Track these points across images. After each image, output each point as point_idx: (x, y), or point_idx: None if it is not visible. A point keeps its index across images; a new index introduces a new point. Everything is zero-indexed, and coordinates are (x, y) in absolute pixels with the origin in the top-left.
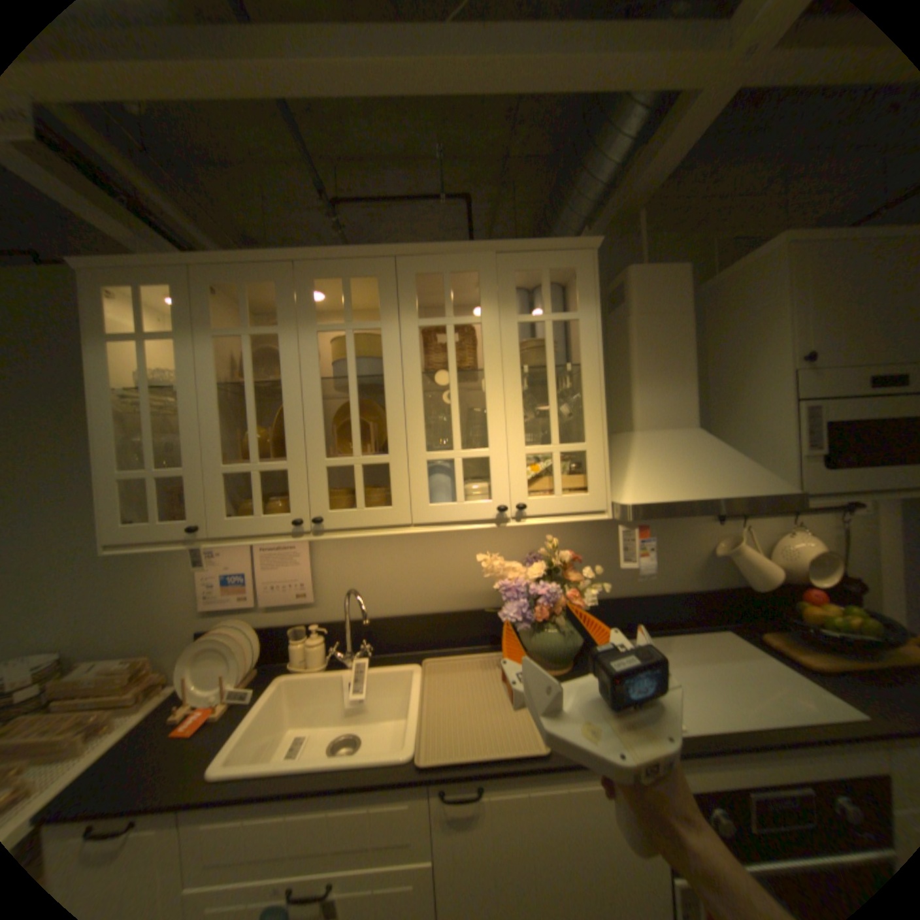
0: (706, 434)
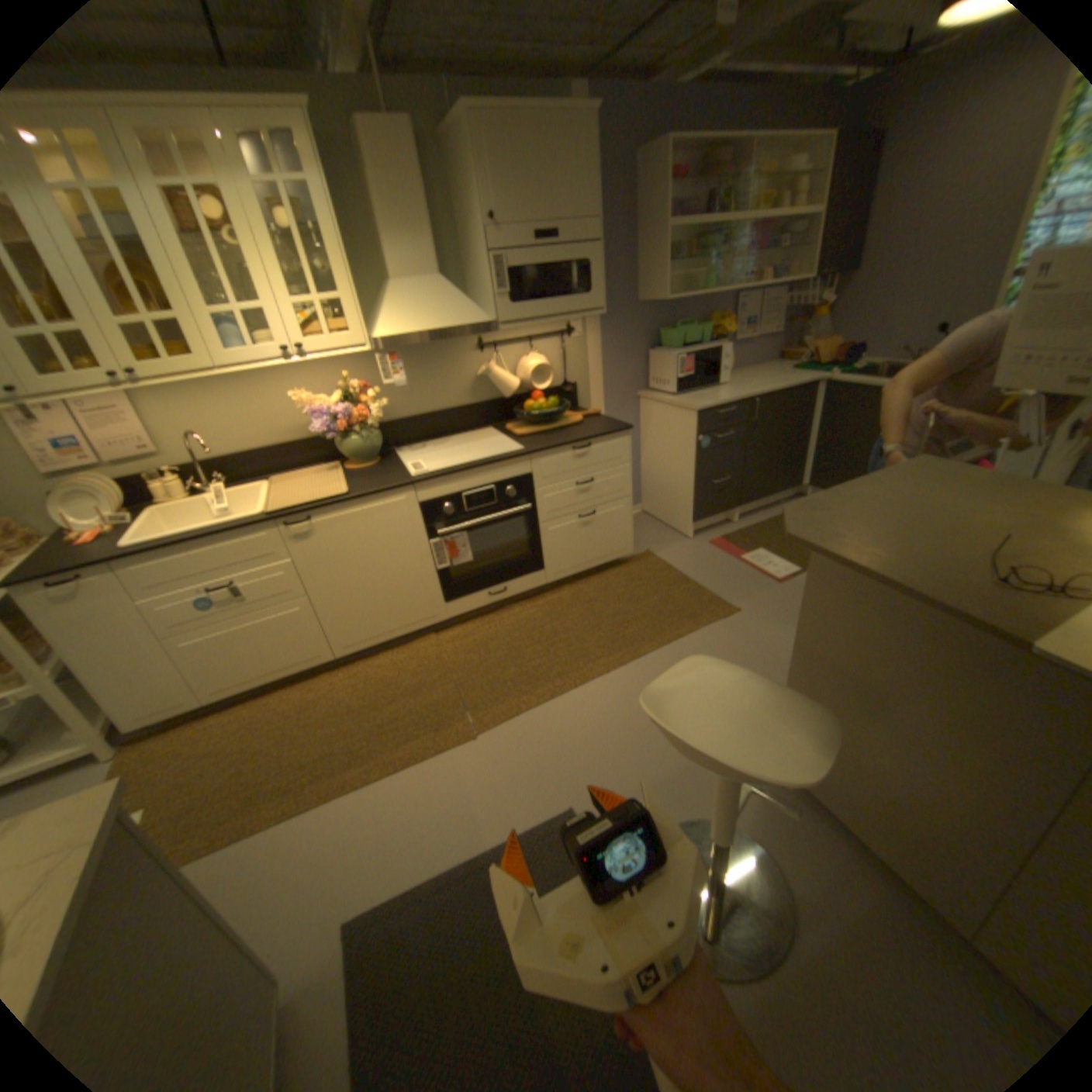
0: (442, 281)
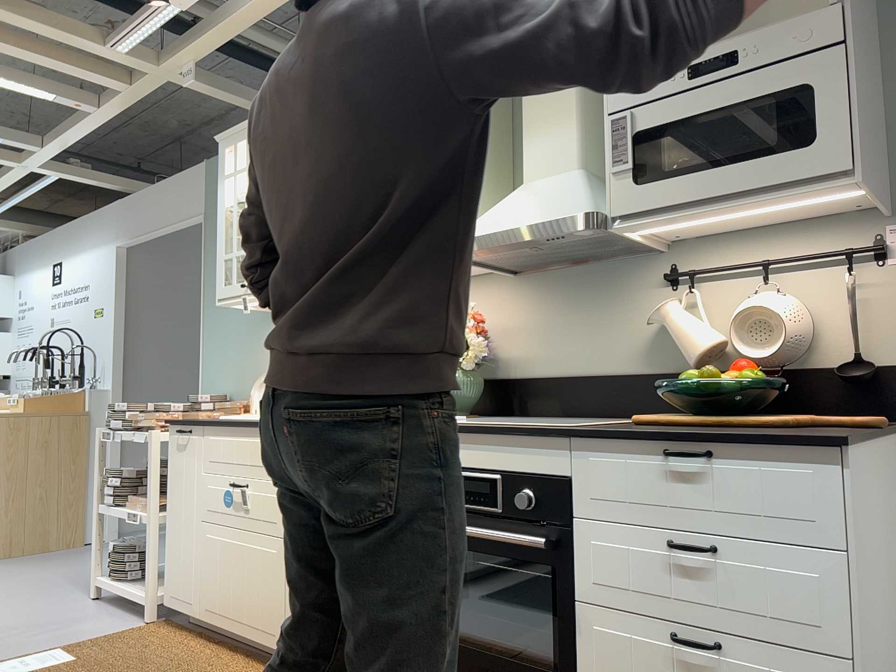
0: (574, 174)
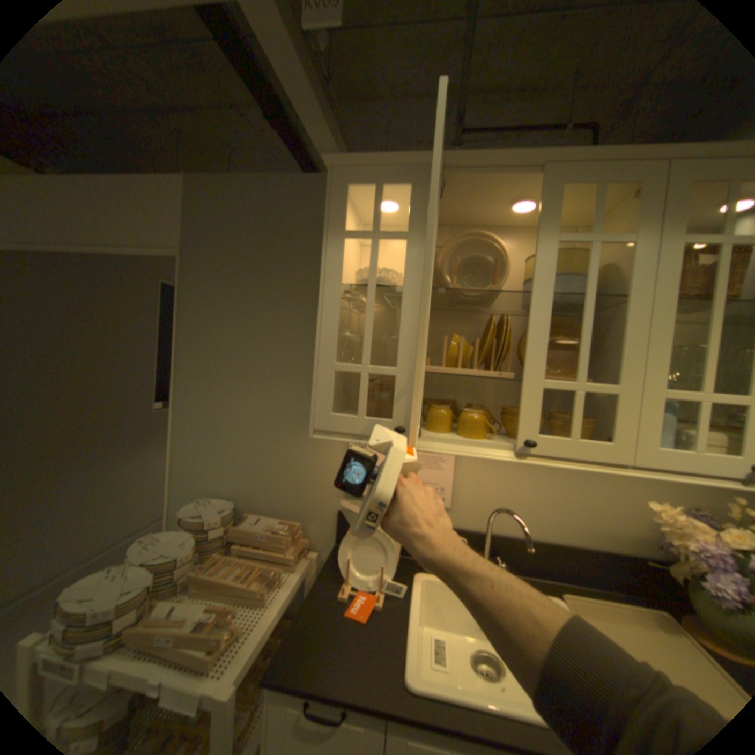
0: None
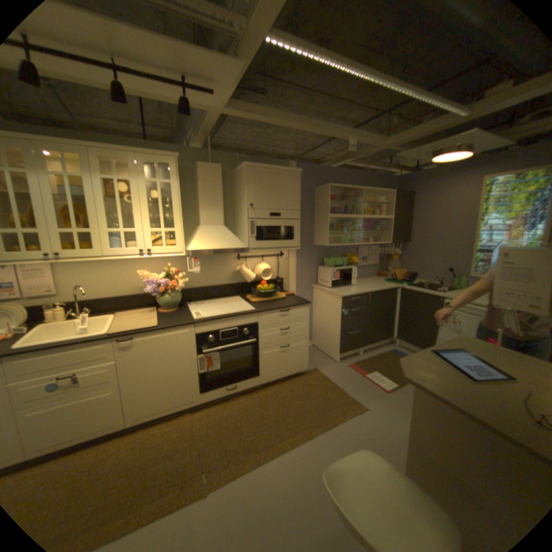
0: (225, 228)
